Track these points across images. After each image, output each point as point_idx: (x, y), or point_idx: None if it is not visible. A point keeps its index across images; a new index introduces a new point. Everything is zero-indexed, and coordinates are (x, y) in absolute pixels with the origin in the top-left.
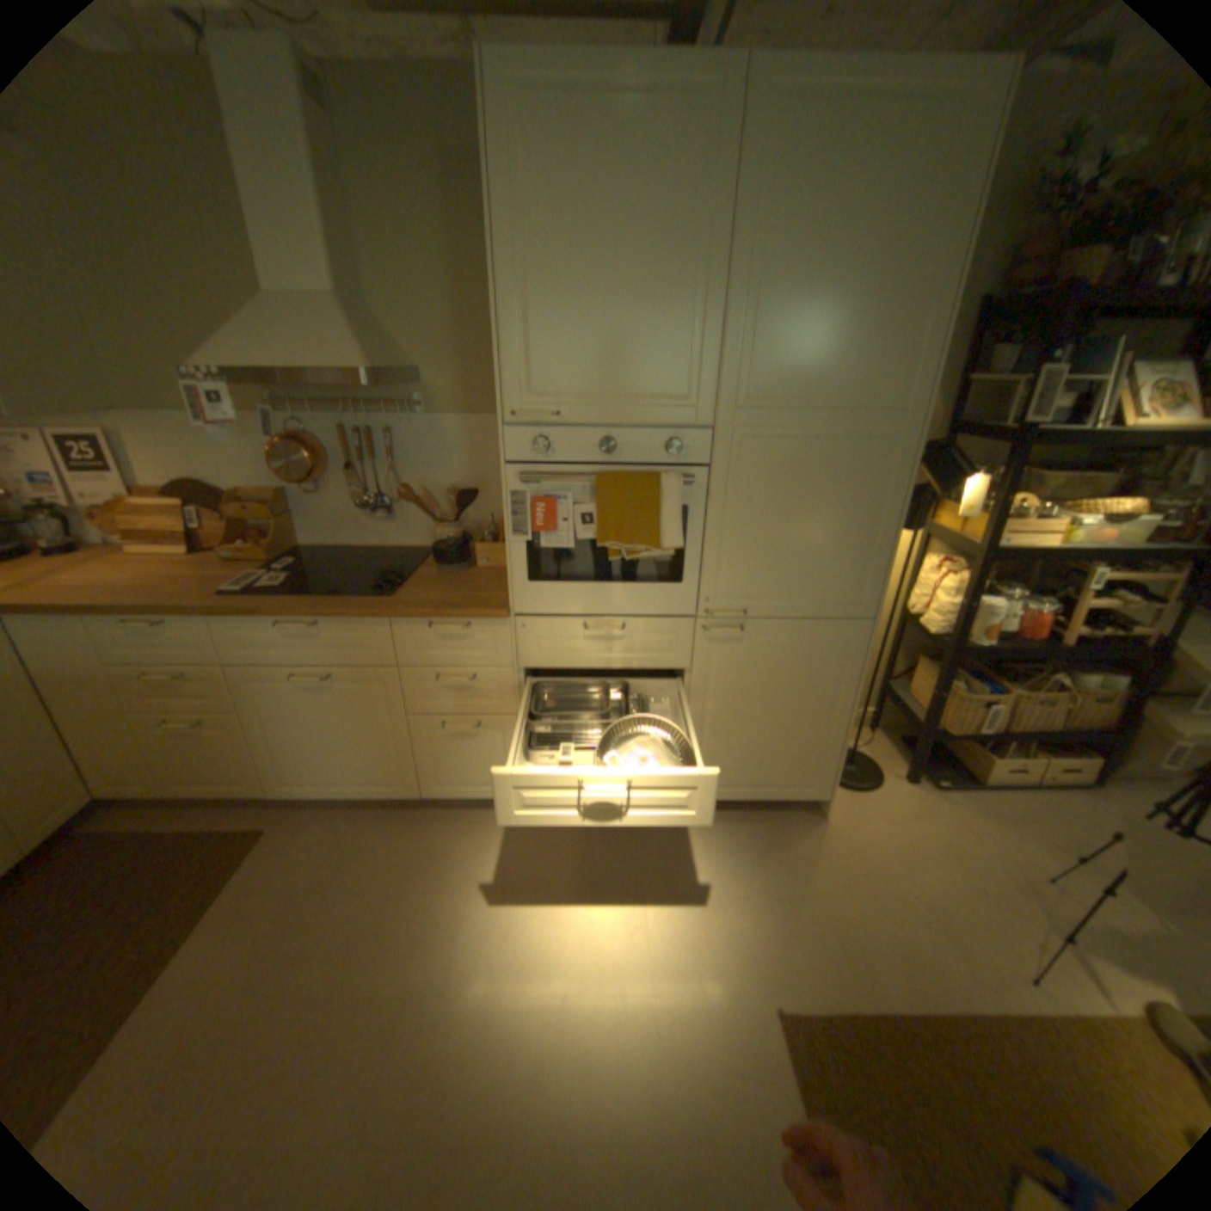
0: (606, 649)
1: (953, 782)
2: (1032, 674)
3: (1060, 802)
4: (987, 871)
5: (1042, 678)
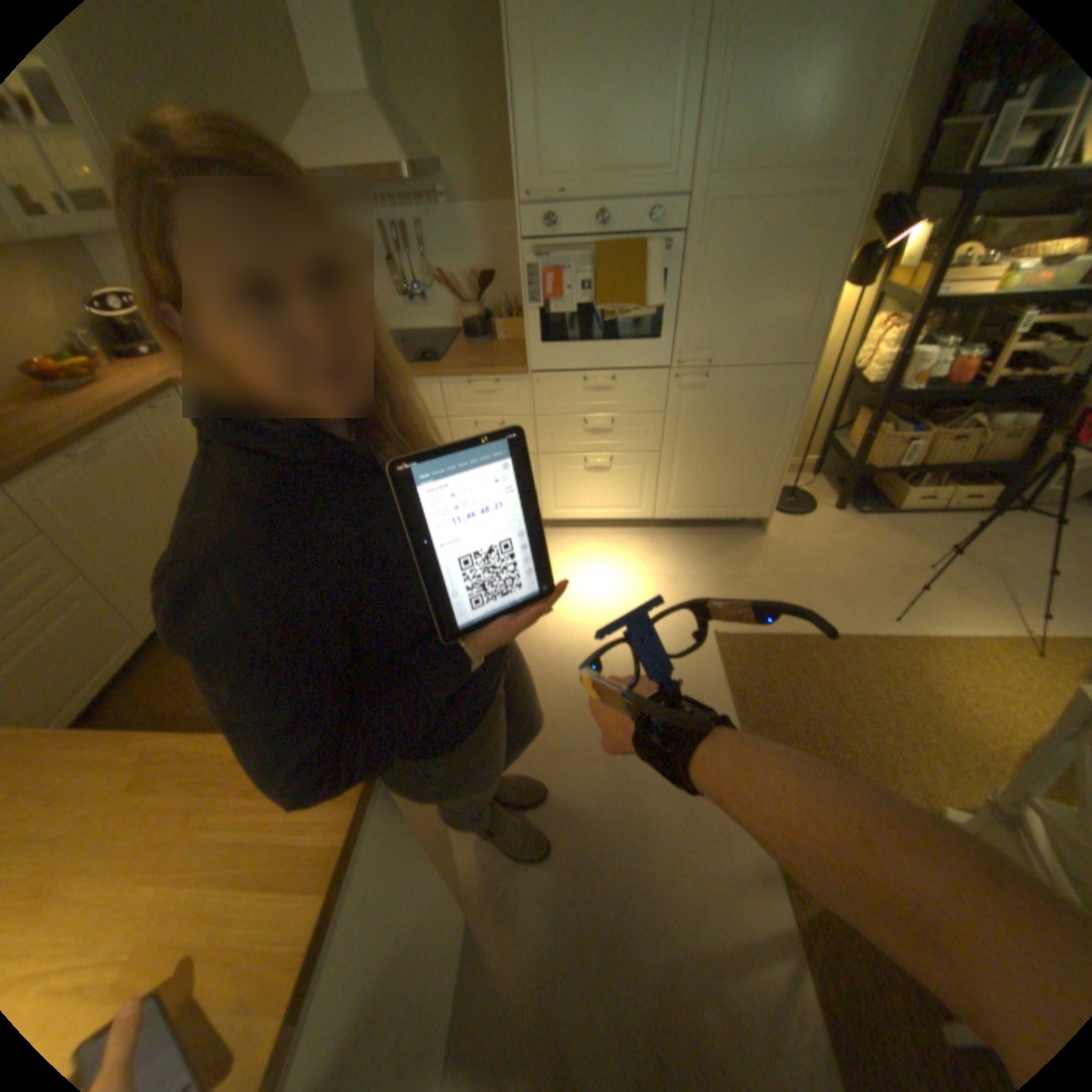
0: (599, 397)
1: (873, 508)
2: (955, 416)
3: (958, 520)
4: (883, 562)
5: (962, 418)
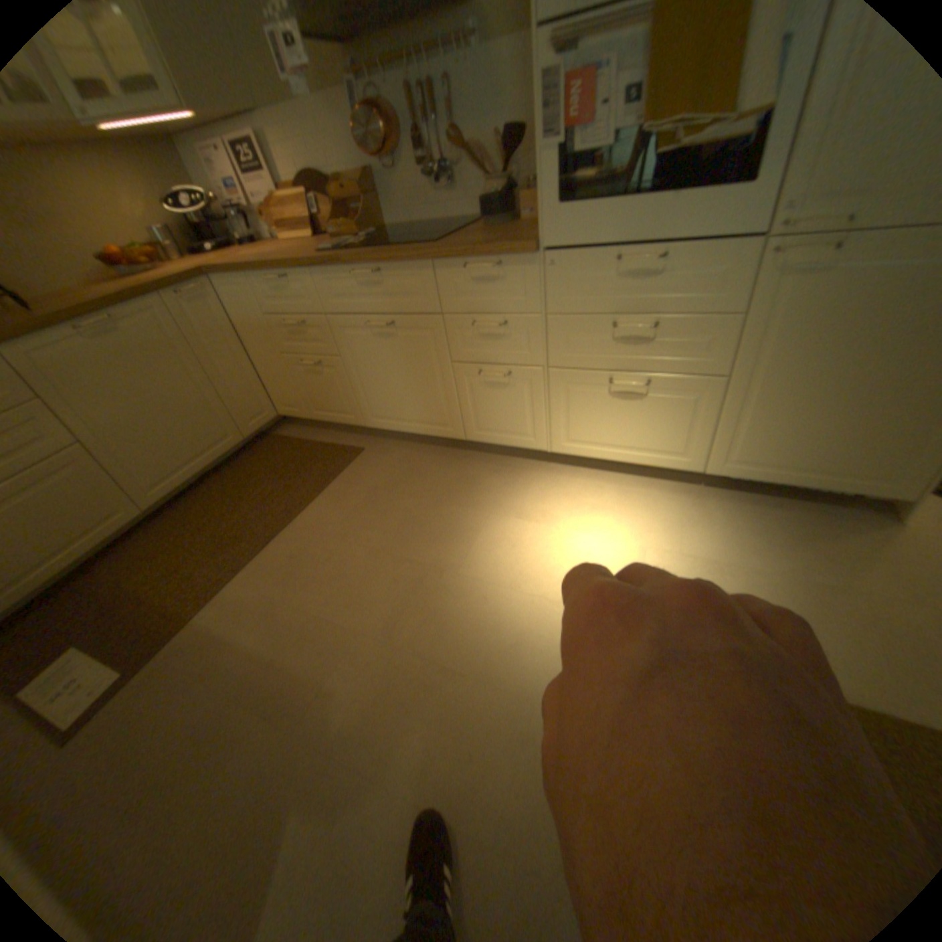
0: (642, 286)
1: None
2: None
3: None
4: None
5: None
